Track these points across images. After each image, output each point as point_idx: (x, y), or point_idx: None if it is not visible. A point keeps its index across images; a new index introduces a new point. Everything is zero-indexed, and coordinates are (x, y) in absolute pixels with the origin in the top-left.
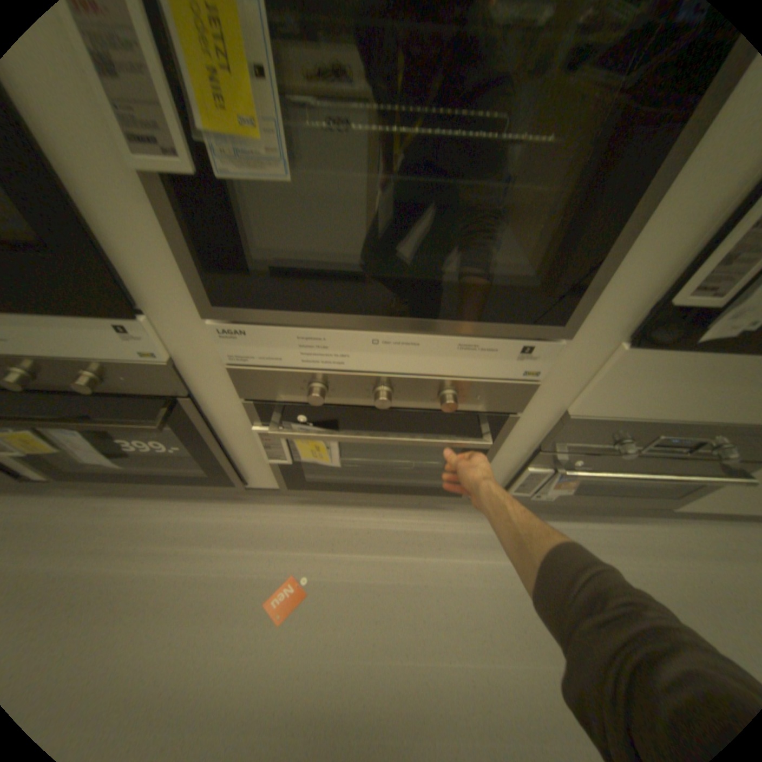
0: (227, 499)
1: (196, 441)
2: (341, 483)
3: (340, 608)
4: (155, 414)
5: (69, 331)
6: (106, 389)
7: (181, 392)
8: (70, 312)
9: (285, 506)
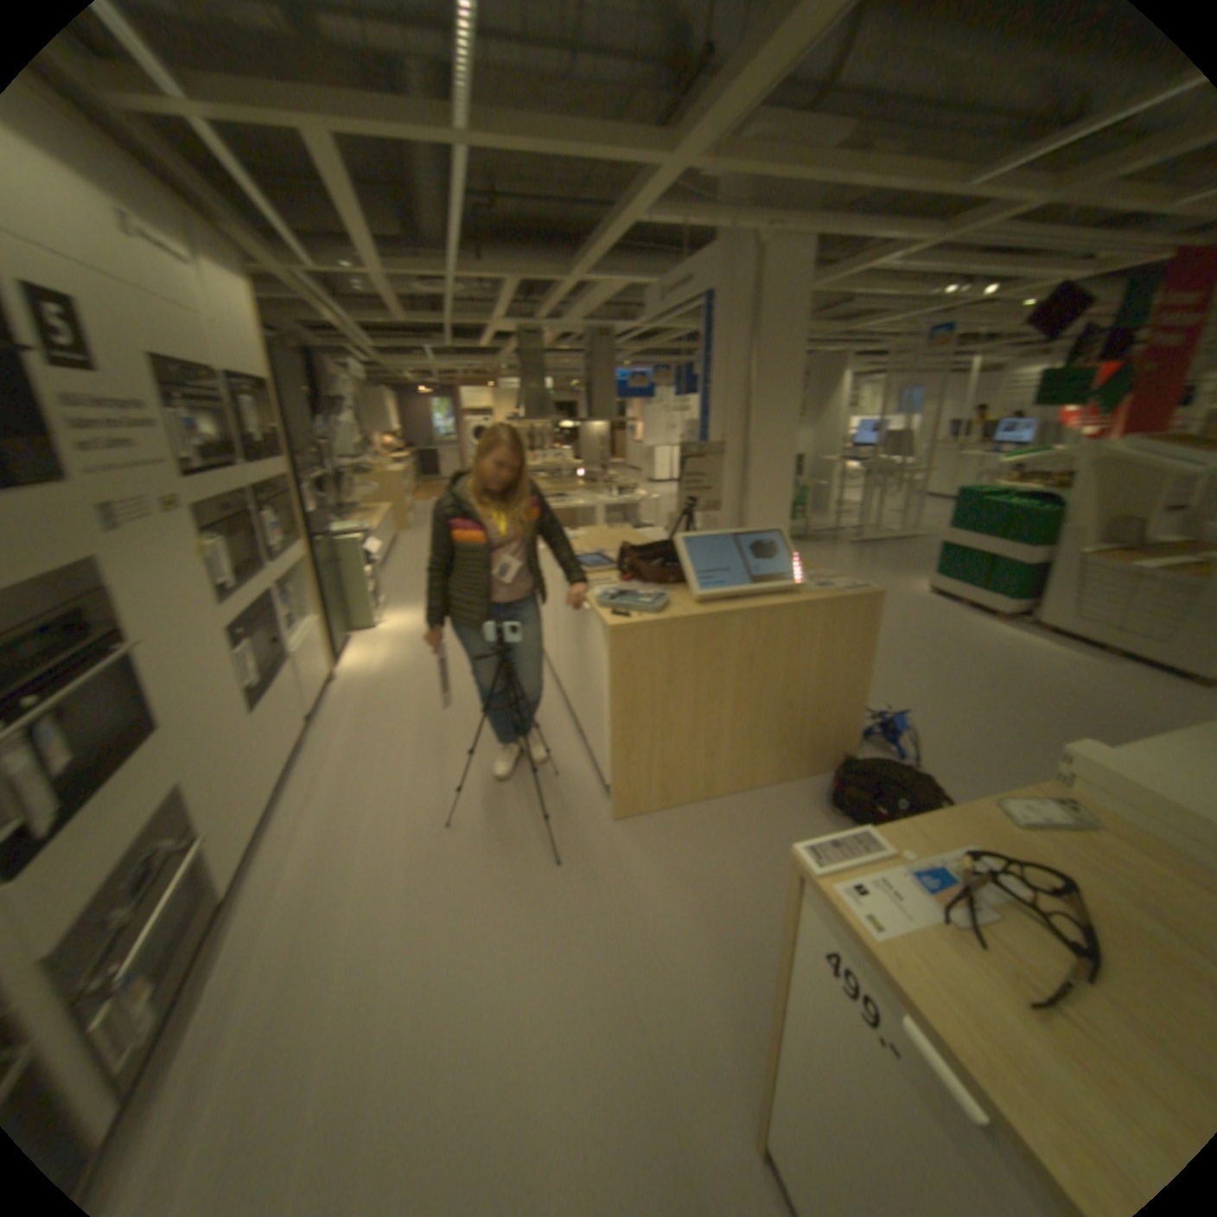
0: None
1: None
2: None
3: None
4: None
5: None
6: None
7: None
8: None
9: None
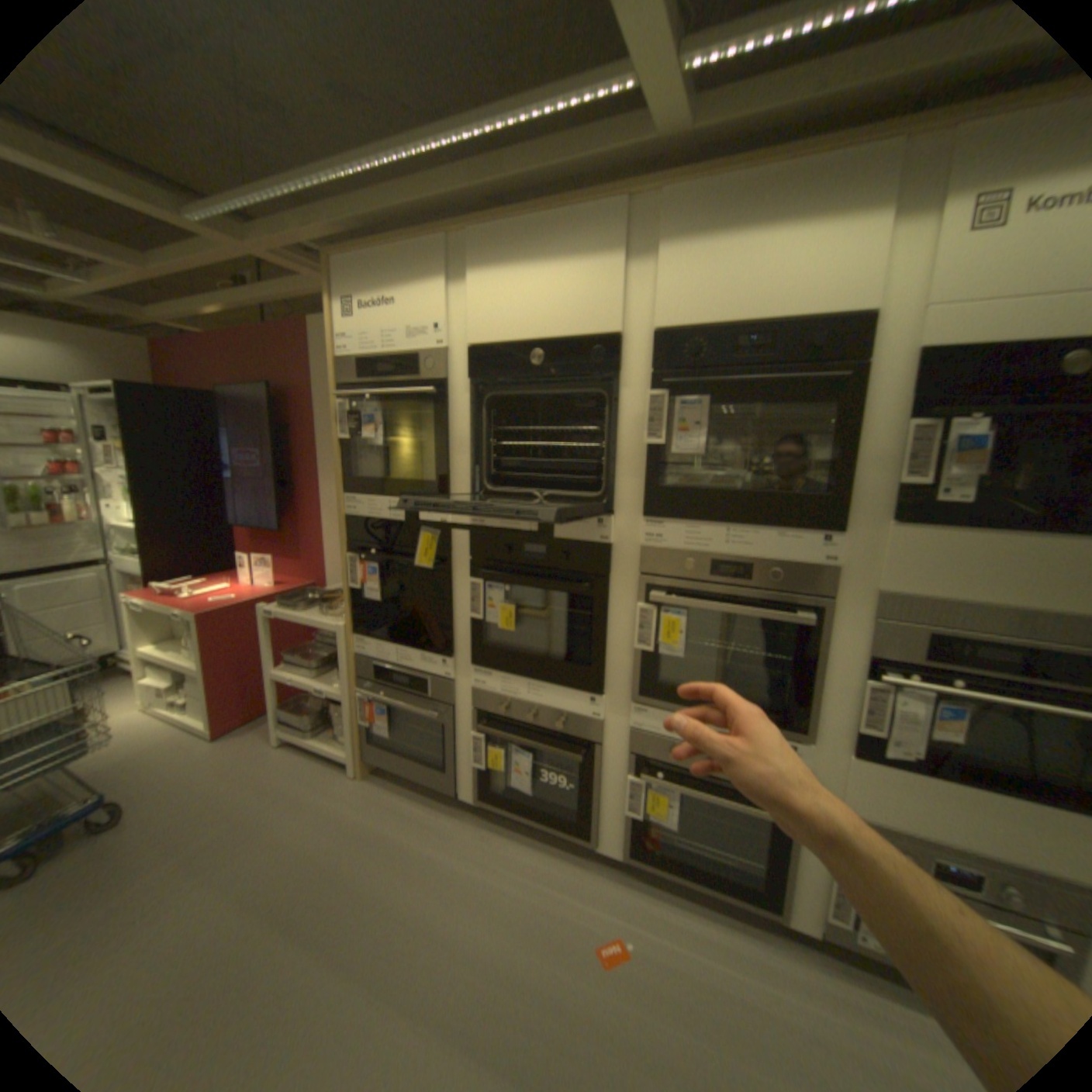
0: (574, 866)
1: (587, 786)
2: (674, 865)
3: (660, 986)
4: (576, 757)
5: (571, 700)
6: (563, 734)
7: (596, 746)
8: (578, 692)
9: (620, 888)
